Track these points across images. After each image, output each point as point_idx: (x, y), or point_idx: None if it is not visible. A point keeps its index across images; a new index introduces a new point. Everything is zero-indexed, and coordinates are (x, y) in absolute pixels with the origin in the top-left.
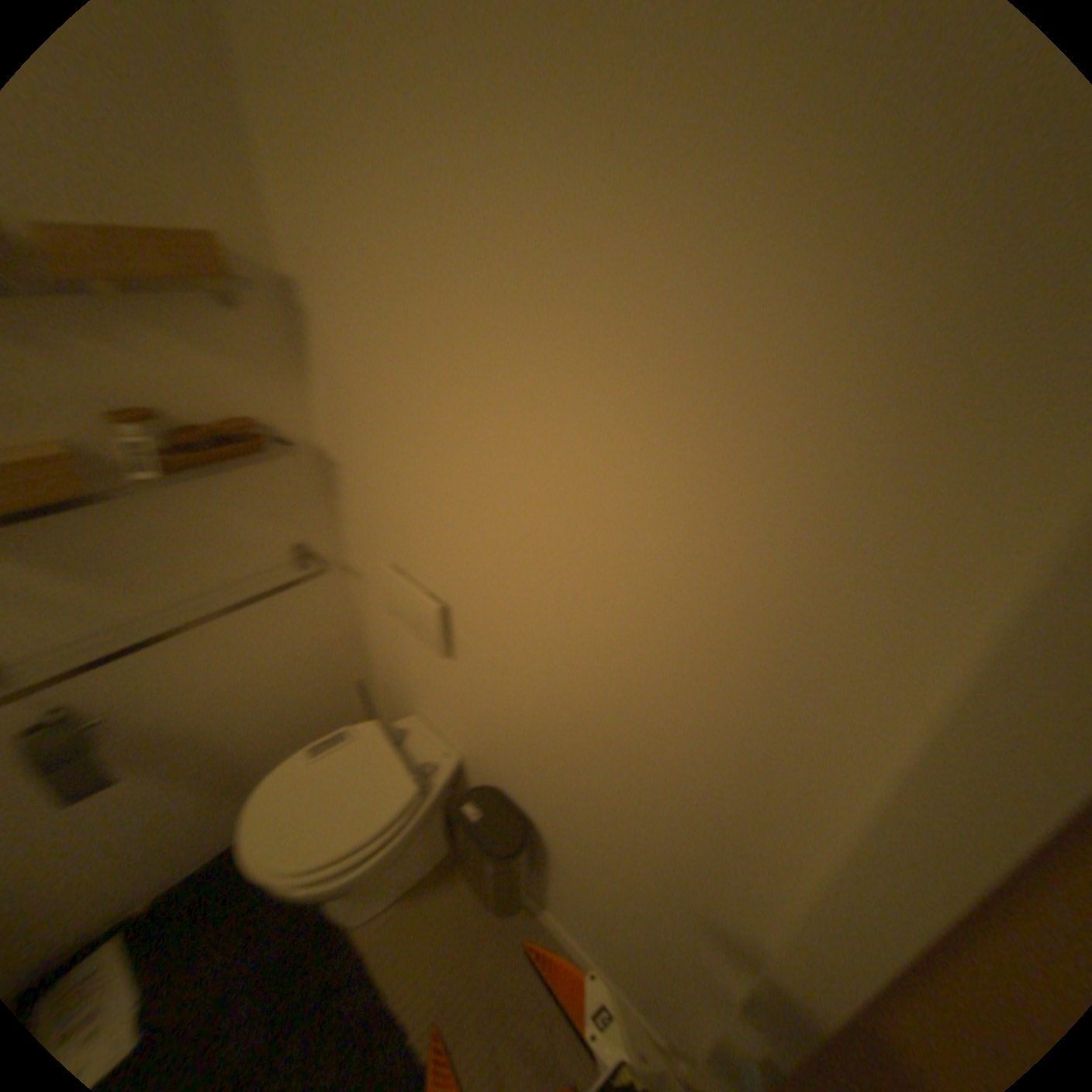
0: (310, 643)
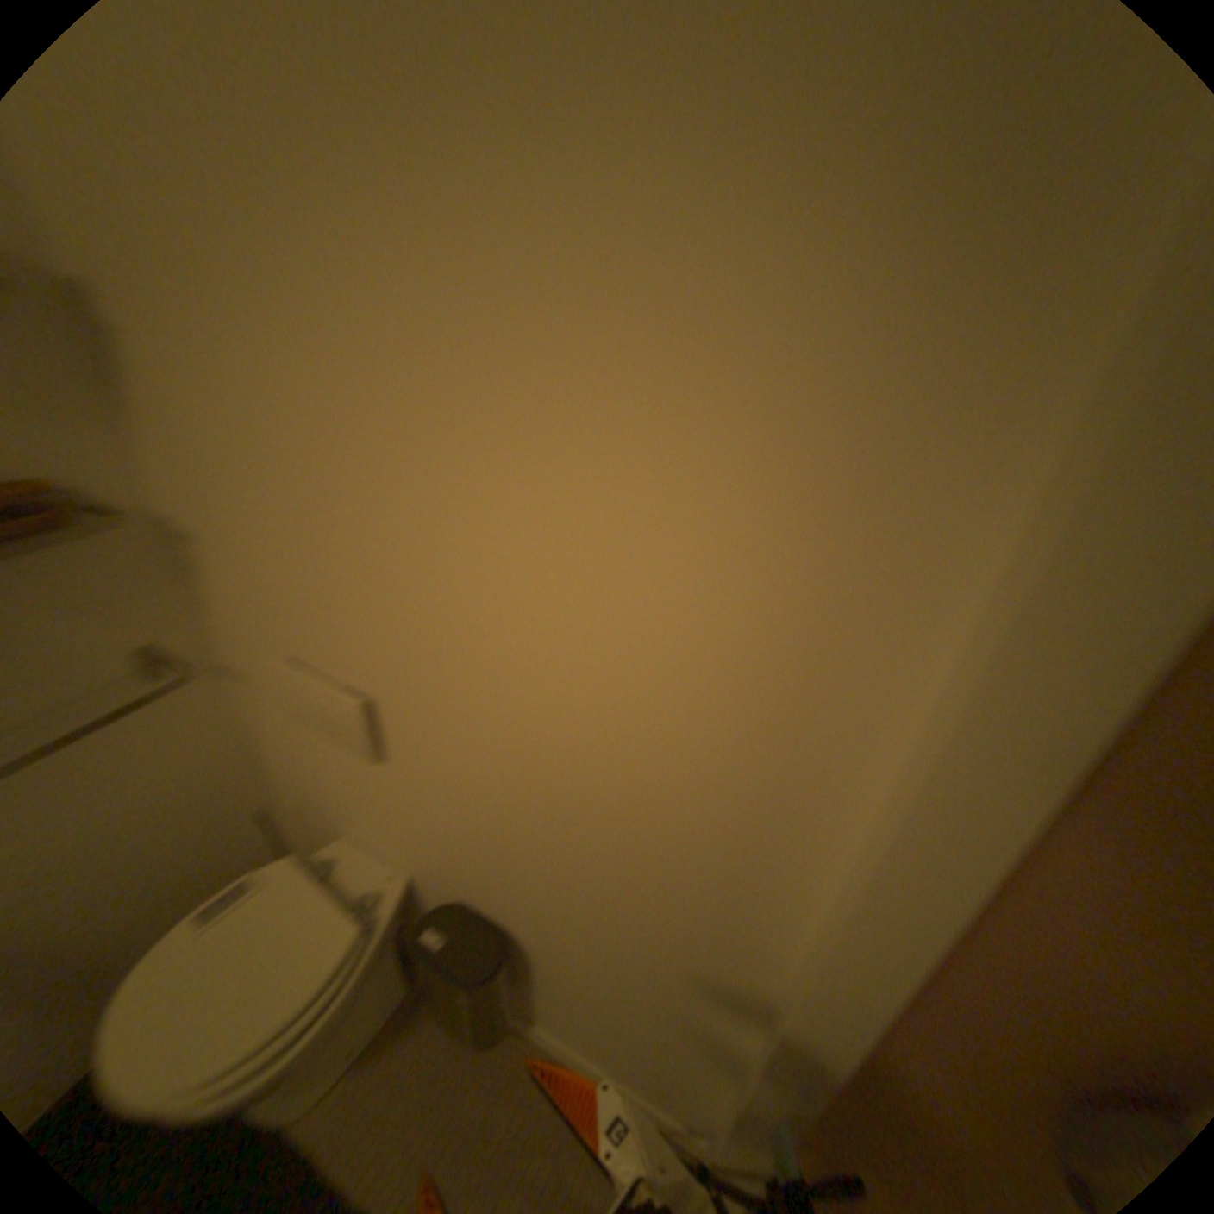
0: (177, 776)
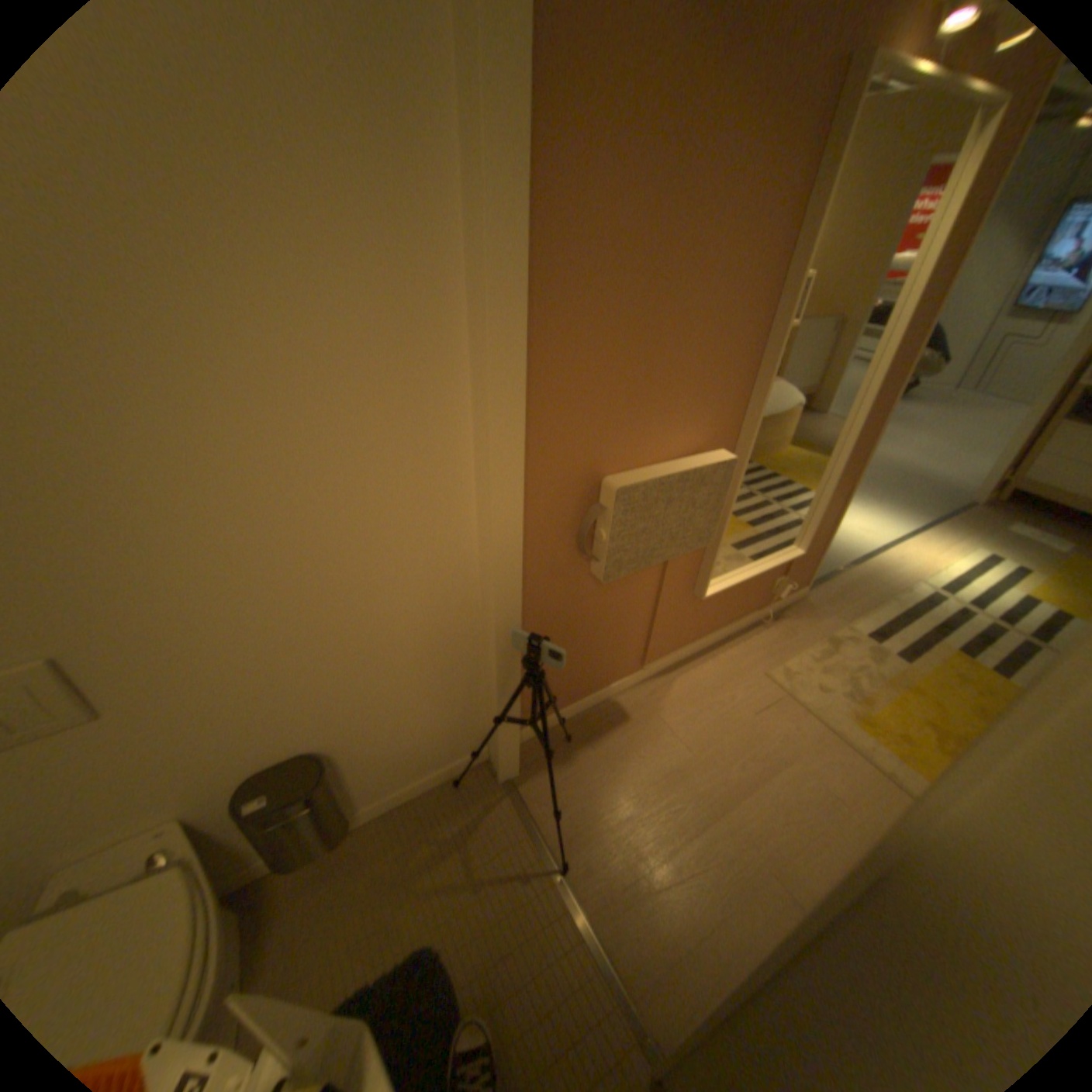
0: None
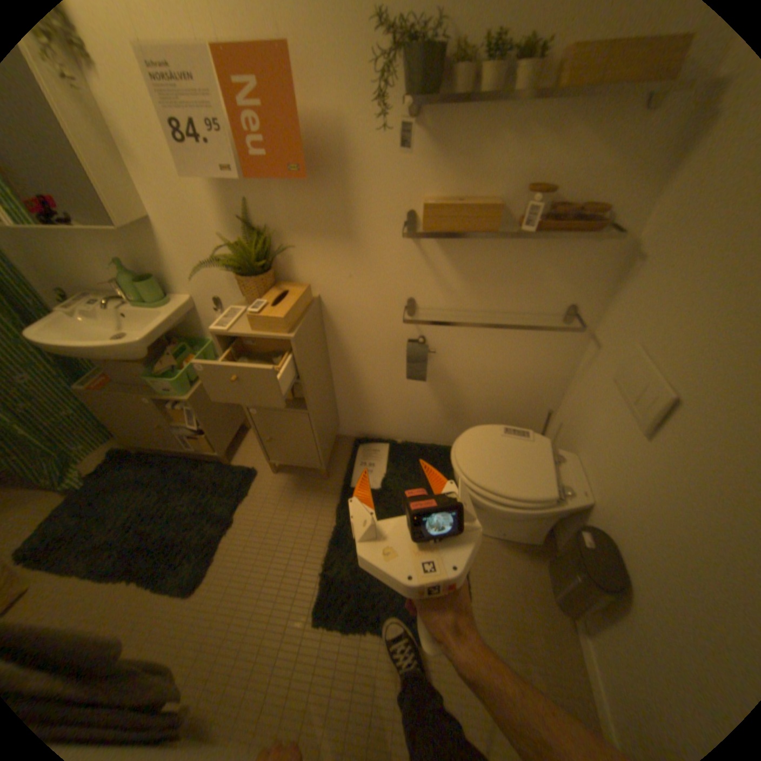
0: (543, 372)
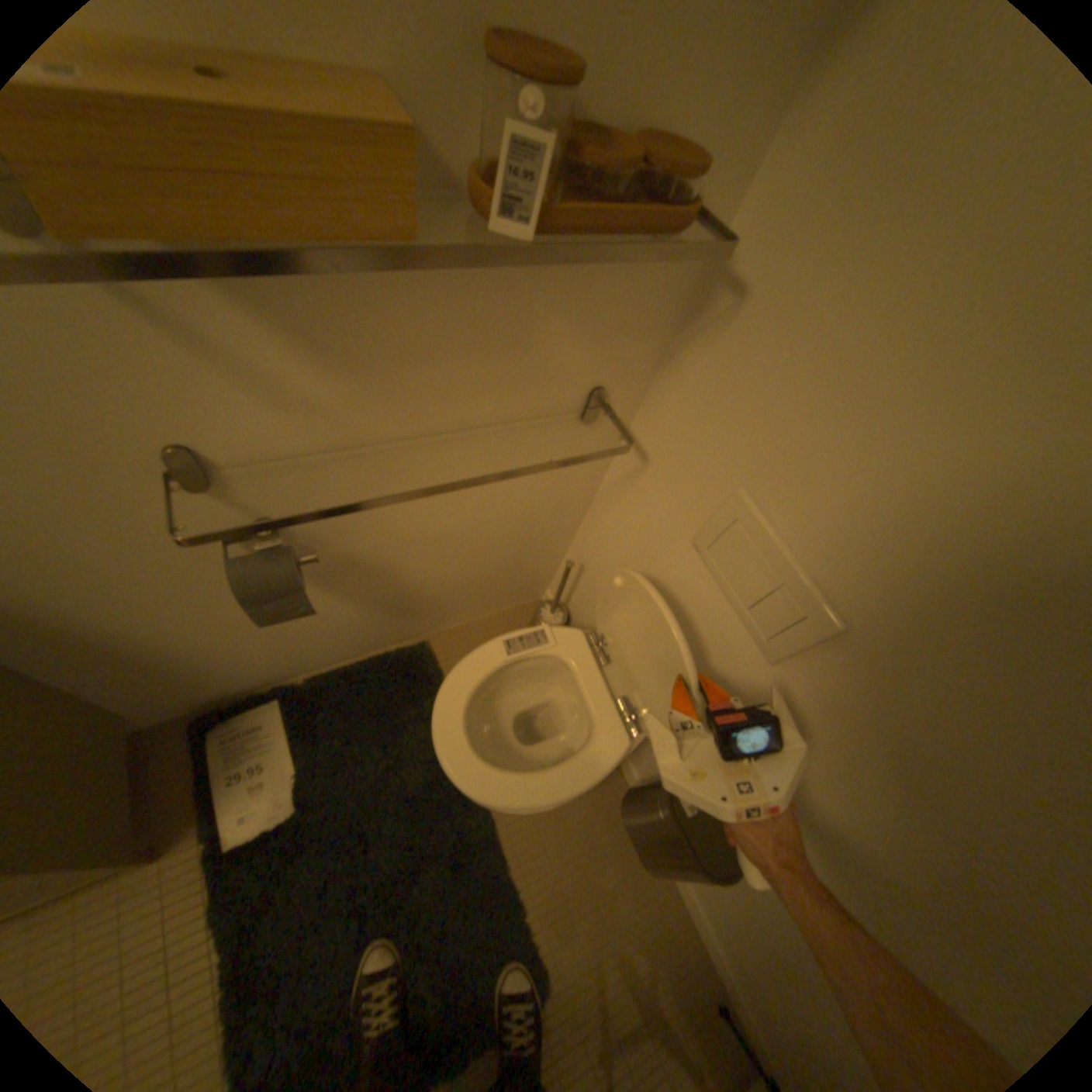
0: (545, 503)
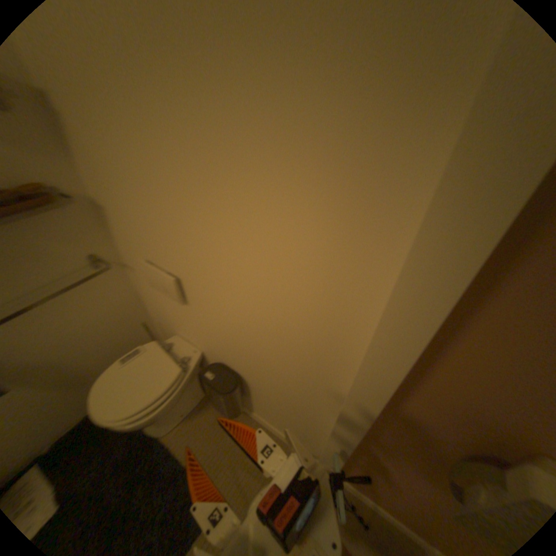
0: (112, 307)
